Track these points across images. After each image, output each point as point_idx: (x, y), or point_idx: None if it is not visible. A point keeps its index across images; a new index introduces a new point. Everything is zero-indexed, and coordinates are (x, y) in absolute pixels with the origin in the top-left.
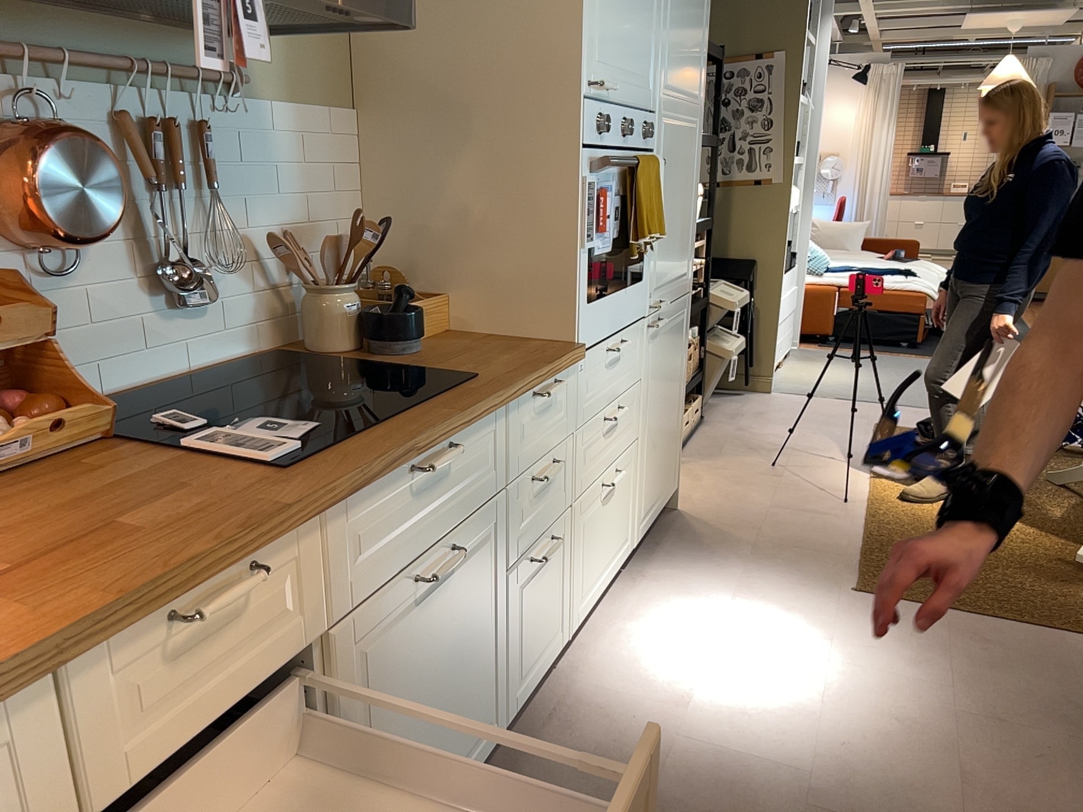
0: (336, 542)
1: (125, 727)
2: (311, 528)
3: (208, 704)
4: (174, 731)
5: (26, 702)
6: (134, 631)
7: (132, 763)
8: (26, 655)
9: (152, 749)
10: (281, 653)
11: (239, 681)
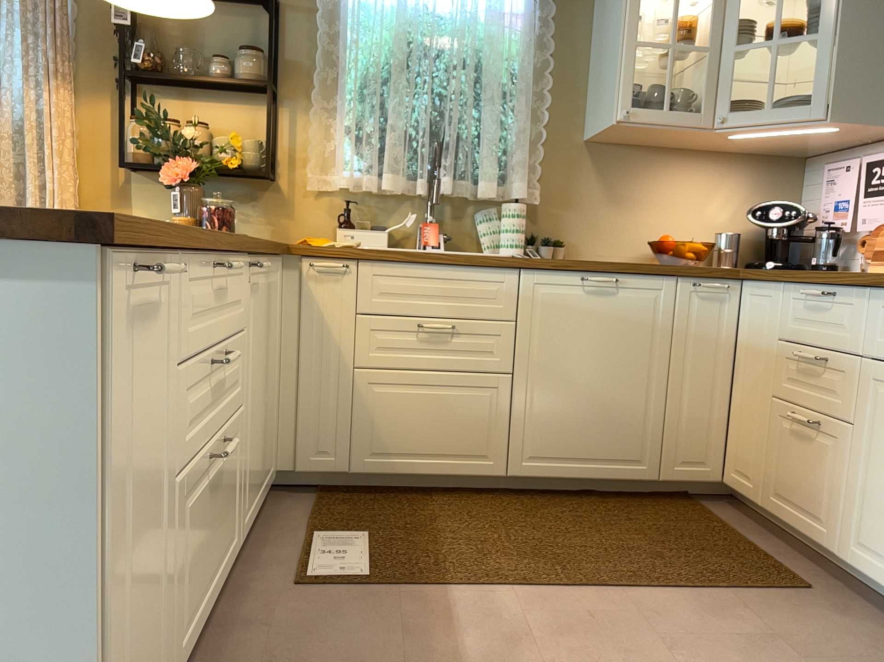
0: (878, 314)
1: (795, 319)
2: (866, 296)
3: (814, 337)
4: (803, 335)
5: (780, 289)
6: (800, 288)
7: (793, 333)
8: (778, 273)
9: (797, 334)
10: (841, 345)
11: (824, 339)
